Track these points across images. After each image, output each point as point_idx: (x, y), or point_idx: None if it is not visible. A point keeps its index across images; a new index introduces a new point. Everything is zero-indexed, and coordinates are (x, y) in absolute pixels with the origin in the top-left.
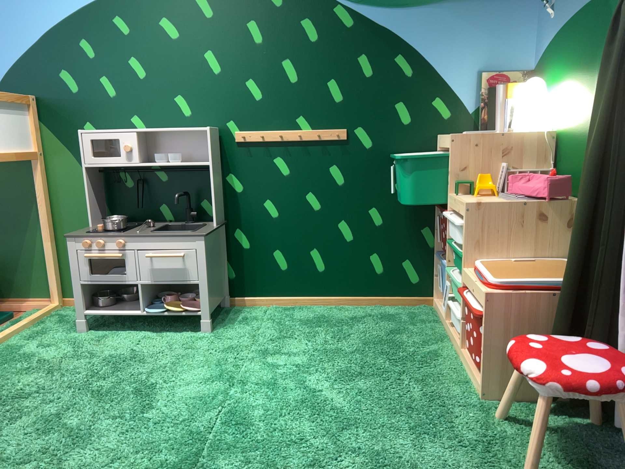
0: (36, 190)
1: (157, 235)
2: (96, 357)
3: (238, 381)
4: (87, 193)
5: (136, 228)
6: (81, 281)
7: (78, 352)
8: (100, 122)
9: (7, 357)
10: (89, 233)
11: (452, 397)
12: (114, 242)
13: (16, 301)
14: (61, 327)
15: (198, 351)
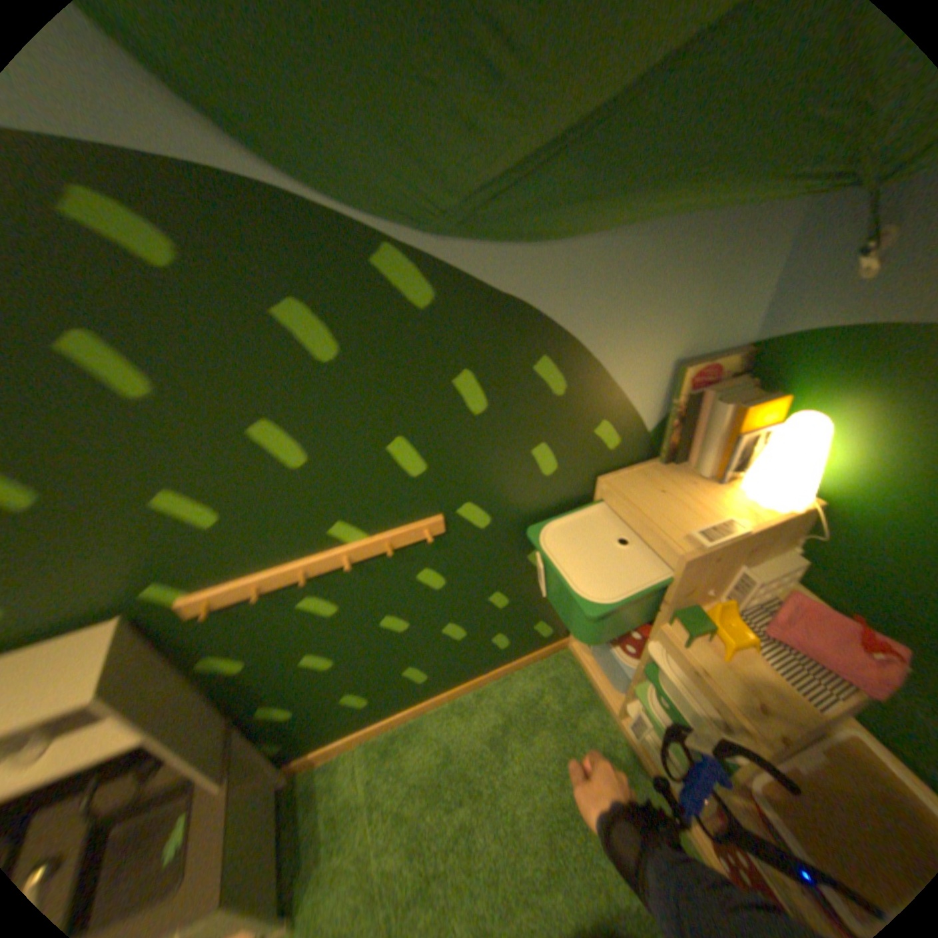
0: None
1: None
2: None
3: None
4: None
5: None
6: None
7: None
8: None
9: None
10: None
11: None
12: None
13: None
14: None
15: None
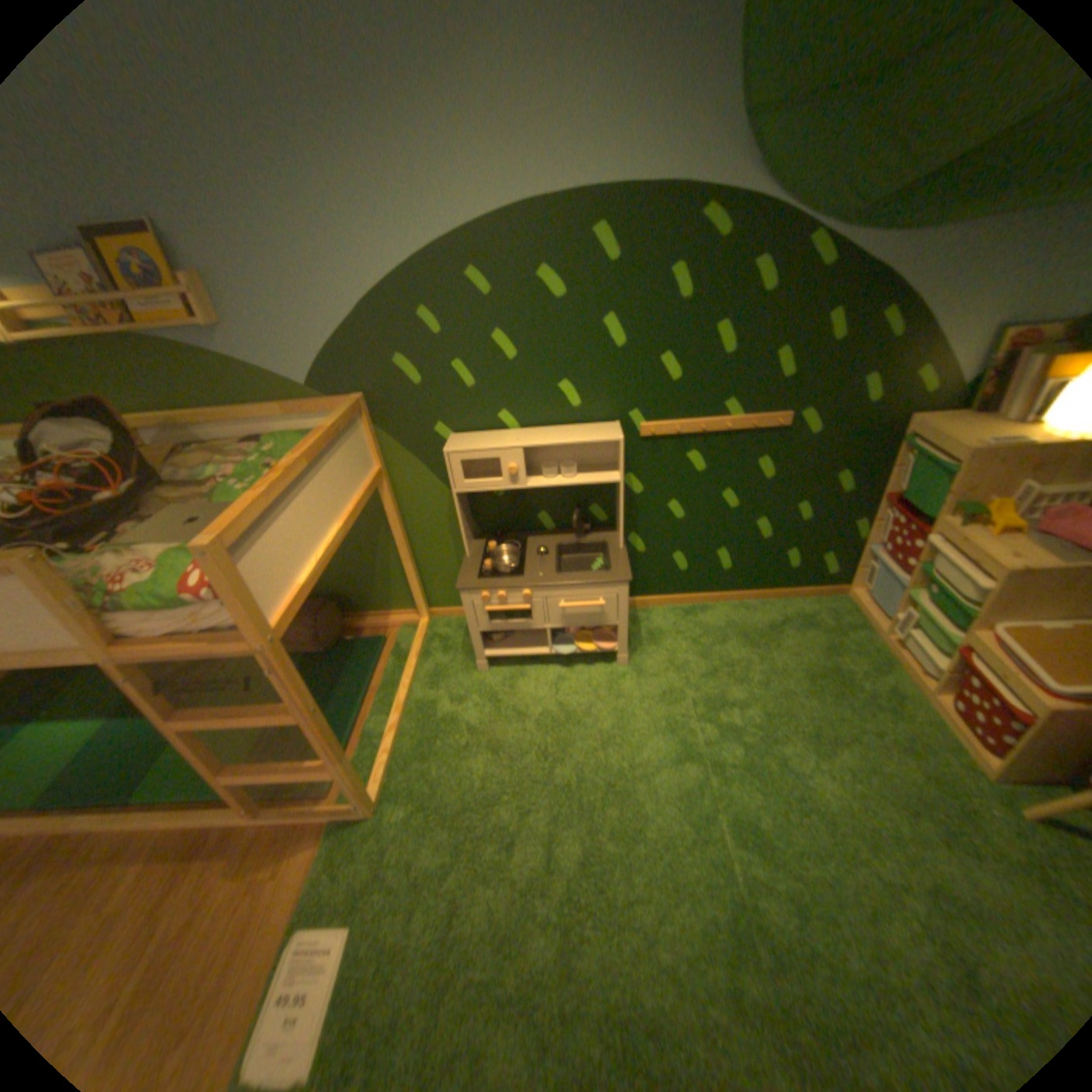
0: (381, 507)
1: (571, 583)
2: (524, 717)
3: (707, 758)
4: (460, 522)
5: (529, 561)
6: (480, 629)
7: (500, 709)
8: (456, 422)
9: (428, 724)
10: (481, 579)
11: (954, 777)
12: (518, 592)
13: (376, 616)
14: (453, 662)
15: (630, 700)
